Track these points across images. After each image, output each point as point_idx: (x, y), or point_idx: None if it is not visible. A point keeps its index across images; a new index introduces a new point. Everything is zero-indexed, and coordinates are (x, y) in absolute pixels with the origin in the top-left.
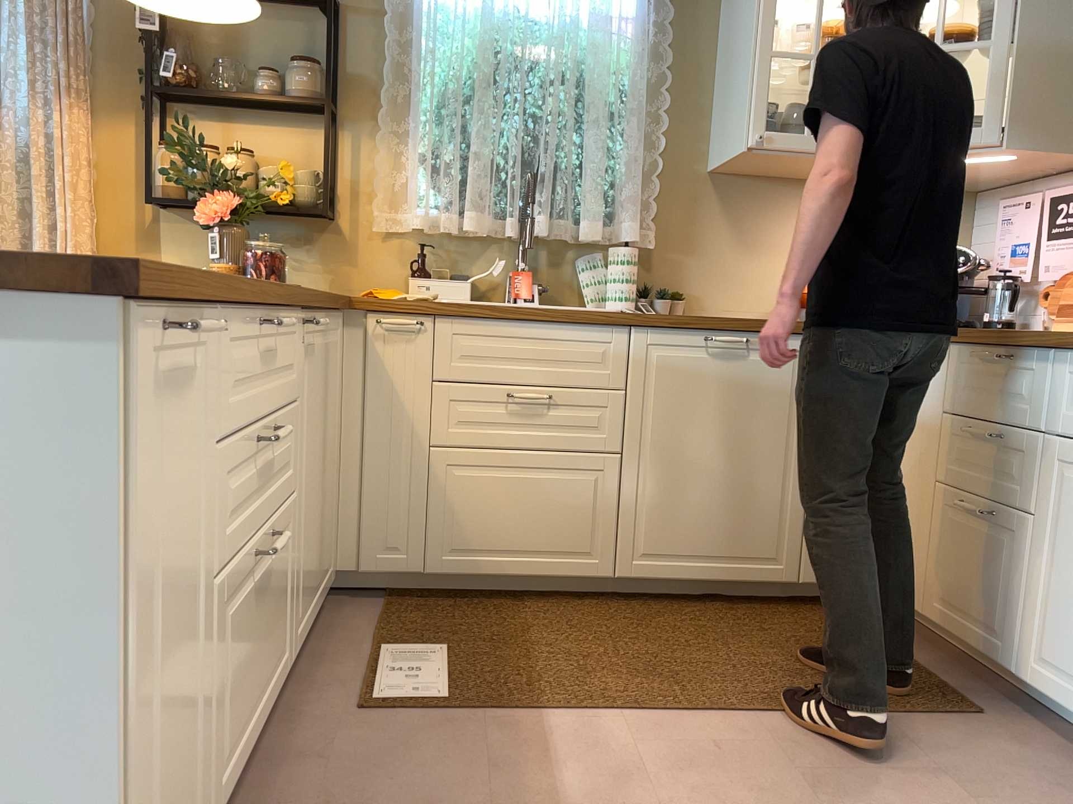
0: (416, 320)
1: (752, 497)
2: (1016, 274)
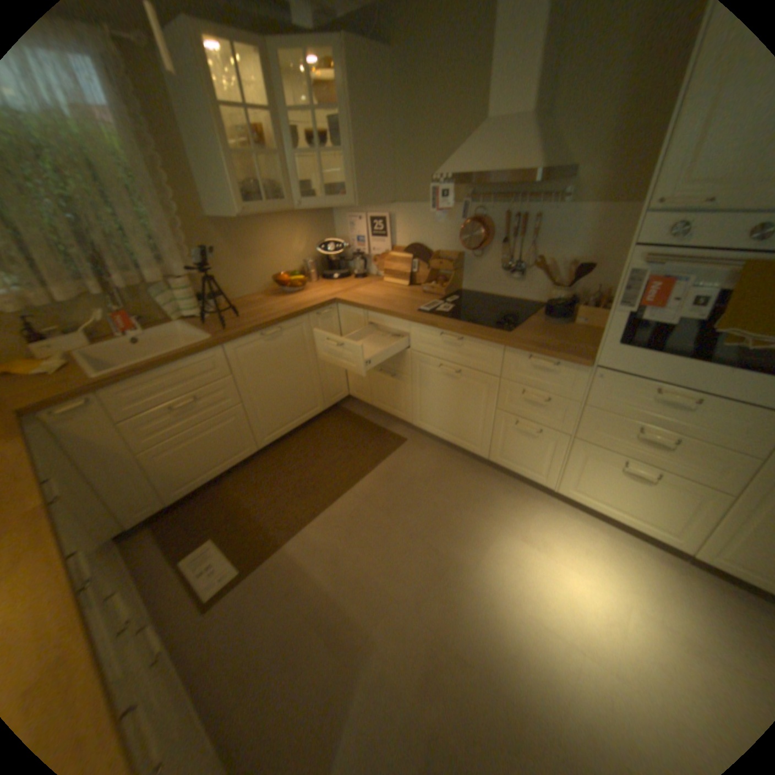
0: (79, 402)
1: (300, 391)
2: (359, 251)
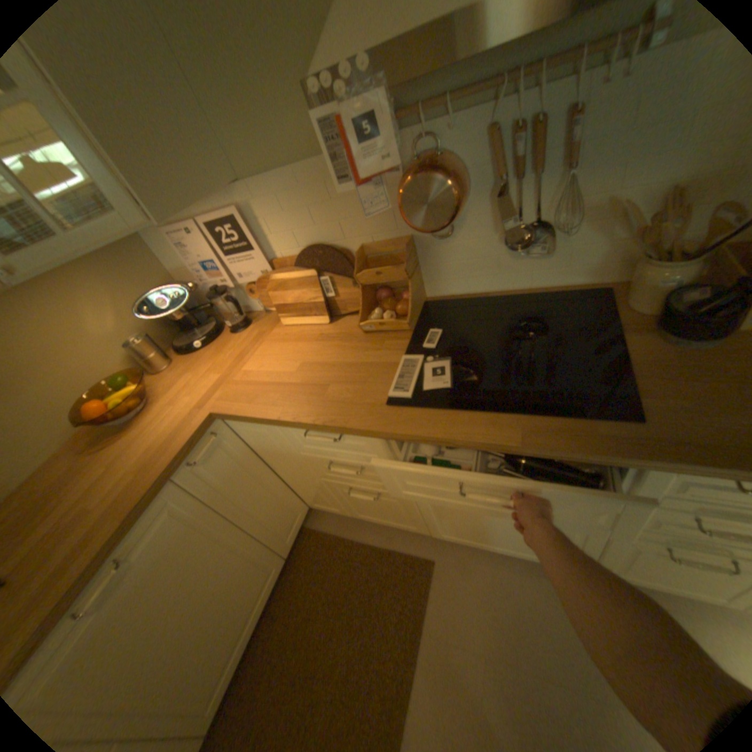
0: None
1: (229, 587)
2: (218, 283)
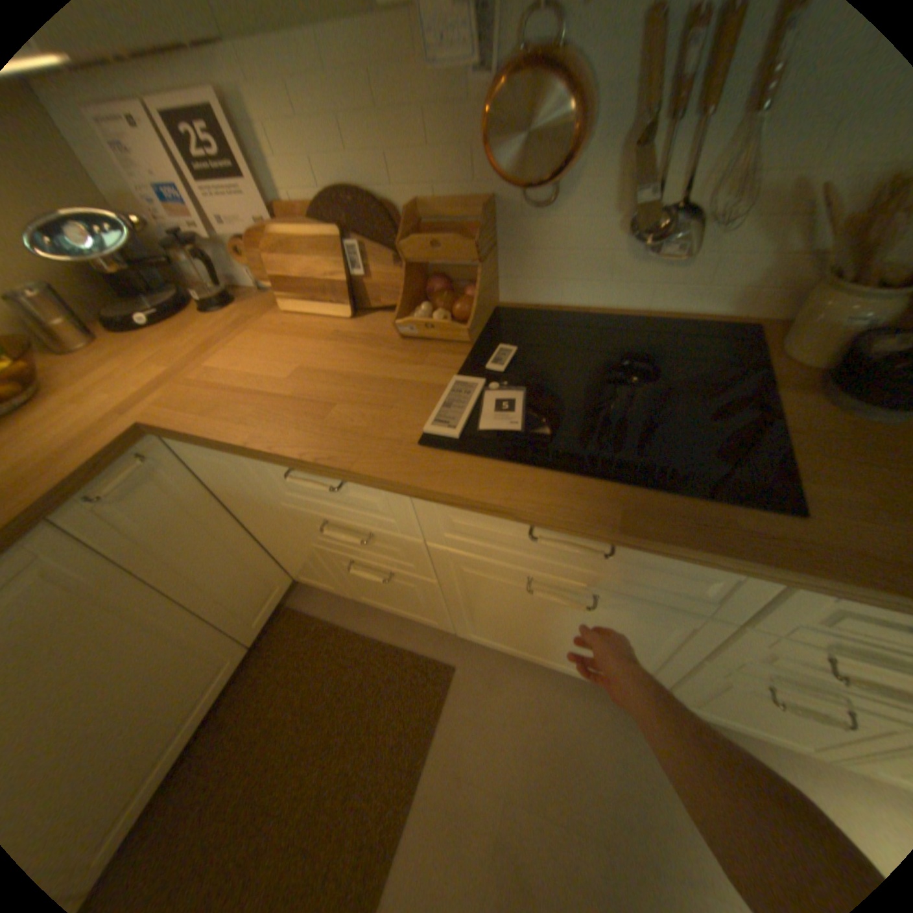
0: None
1: (150, 686)
2: (184, 228)
